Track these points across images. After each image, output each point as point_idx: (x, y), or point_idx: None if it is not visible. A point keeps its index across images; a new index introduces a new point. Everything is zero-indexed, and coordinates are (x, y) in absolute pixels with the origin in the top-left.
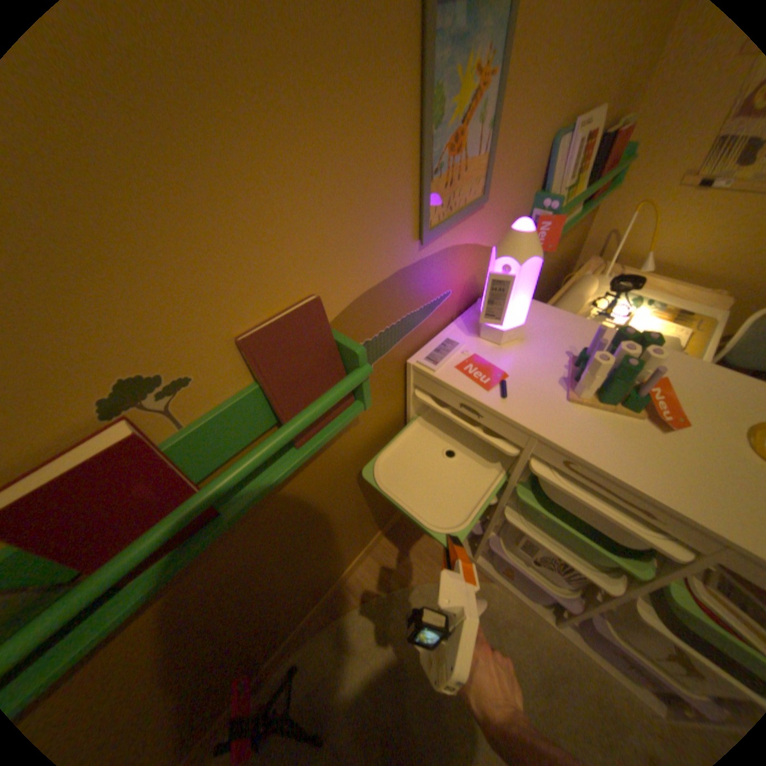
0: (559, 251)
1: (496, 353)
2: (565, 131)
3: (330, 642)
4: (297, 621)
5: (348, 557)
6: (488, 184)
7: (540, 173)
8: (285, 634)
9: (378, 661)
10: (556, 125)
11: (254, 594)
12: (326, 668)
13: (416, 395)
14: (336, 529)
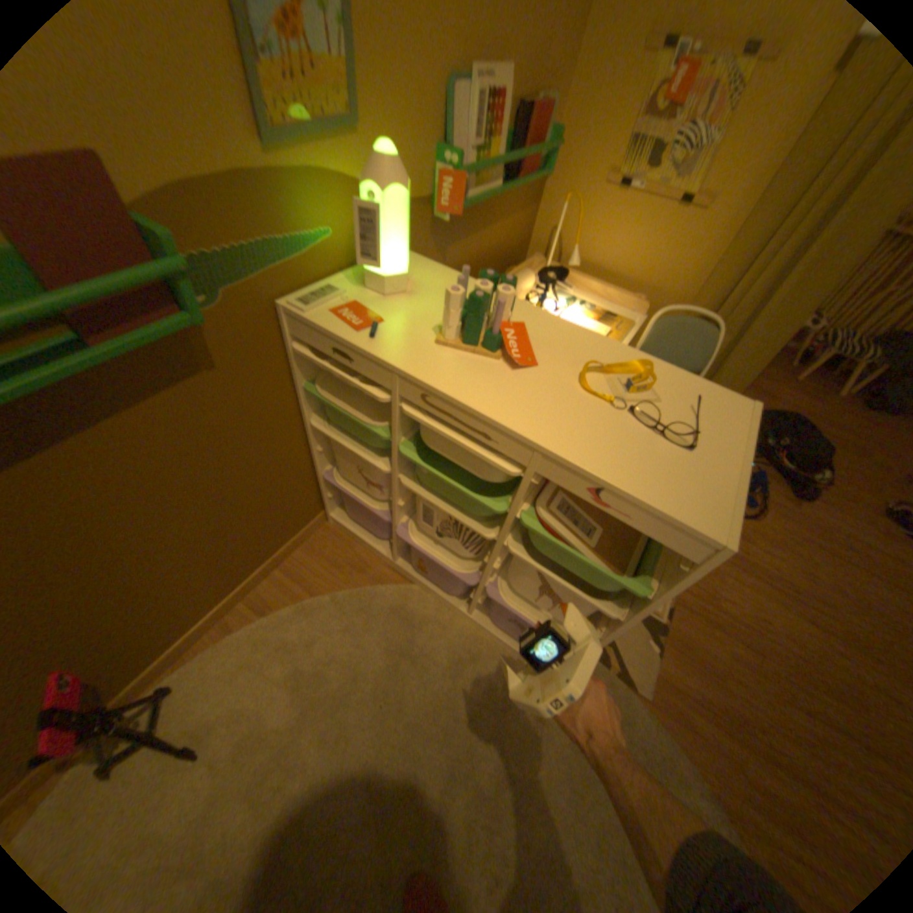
0: (494, 238)
1: (377, 302)
2: (458, 75)
3: (217, 658)
4: (170, 636)
5: (241, 564)
6: (352, 100)
7: (436, 119)
8: (153, 652)
9: (275, 670)
10: (446, 64)
11: (80, 573)
12: (209, 685)
13: (297, 353)
14: (209, 515)
